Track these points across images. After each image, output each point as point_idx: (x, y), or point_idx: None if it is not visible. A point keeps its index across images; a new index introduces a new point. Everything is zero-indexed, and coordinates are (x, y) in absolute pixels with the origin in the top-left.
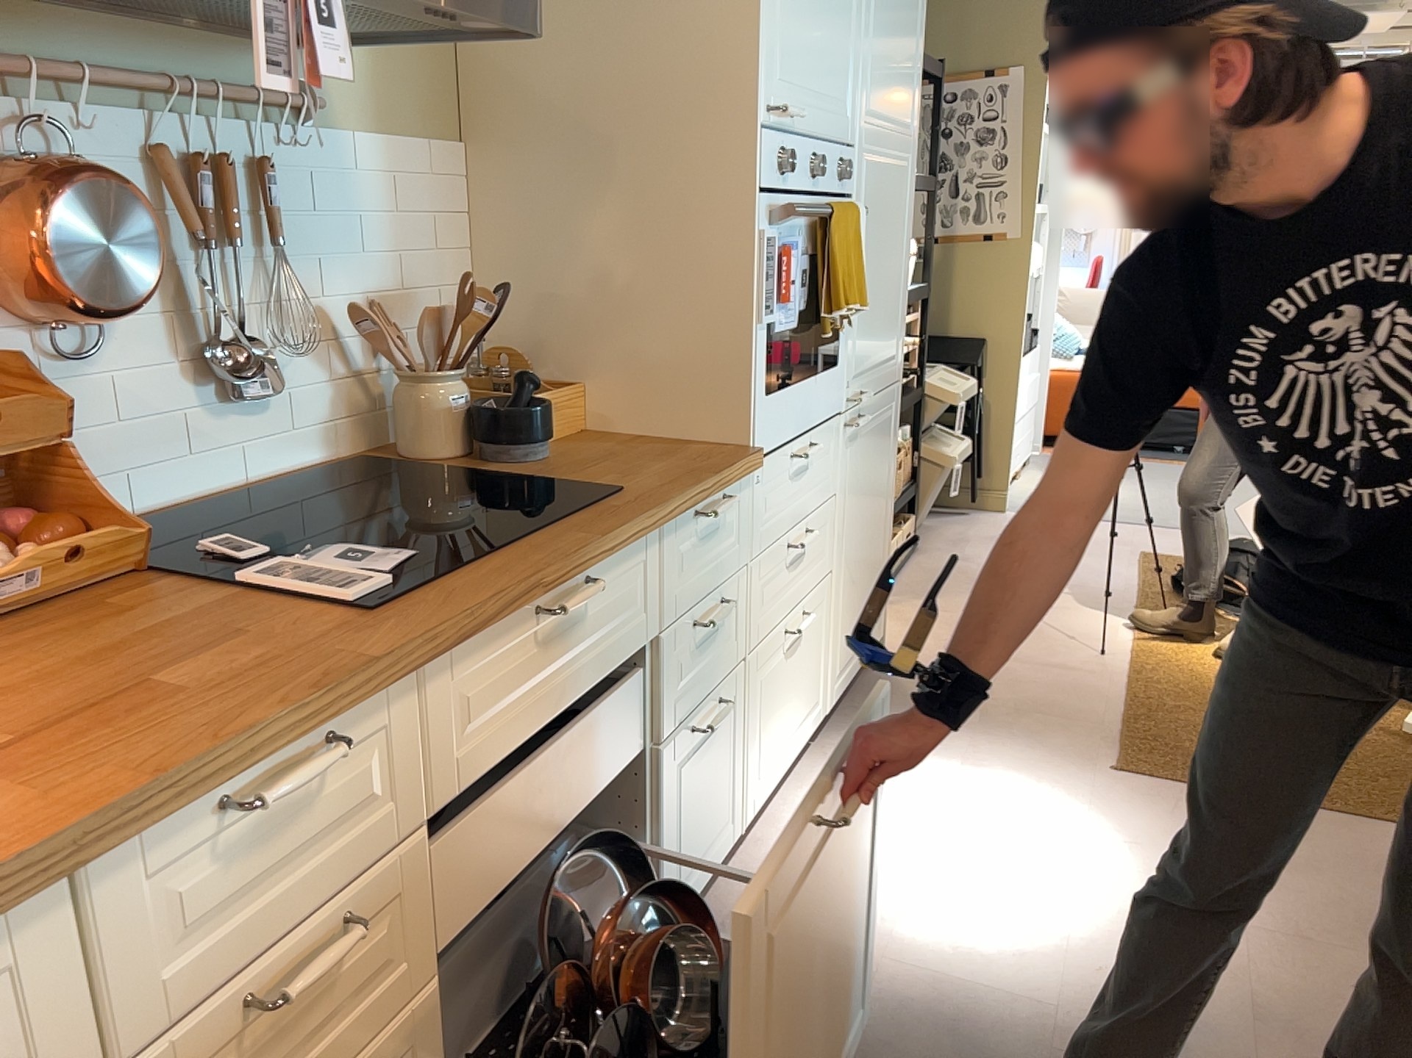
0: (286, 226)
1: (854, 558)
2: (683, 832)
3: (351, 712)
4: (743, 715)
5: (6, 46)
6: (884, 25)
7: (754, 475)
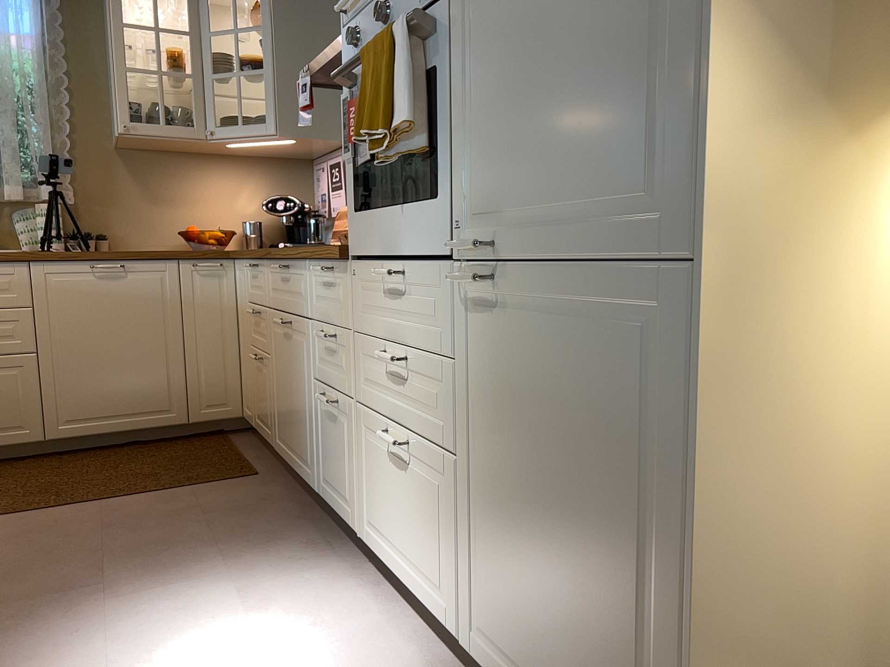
0: None
1: (508, 501)
2: (325, 452)
3: (255, 259)
4: (357, 444)
5: None
6: None
7: (353, 267)
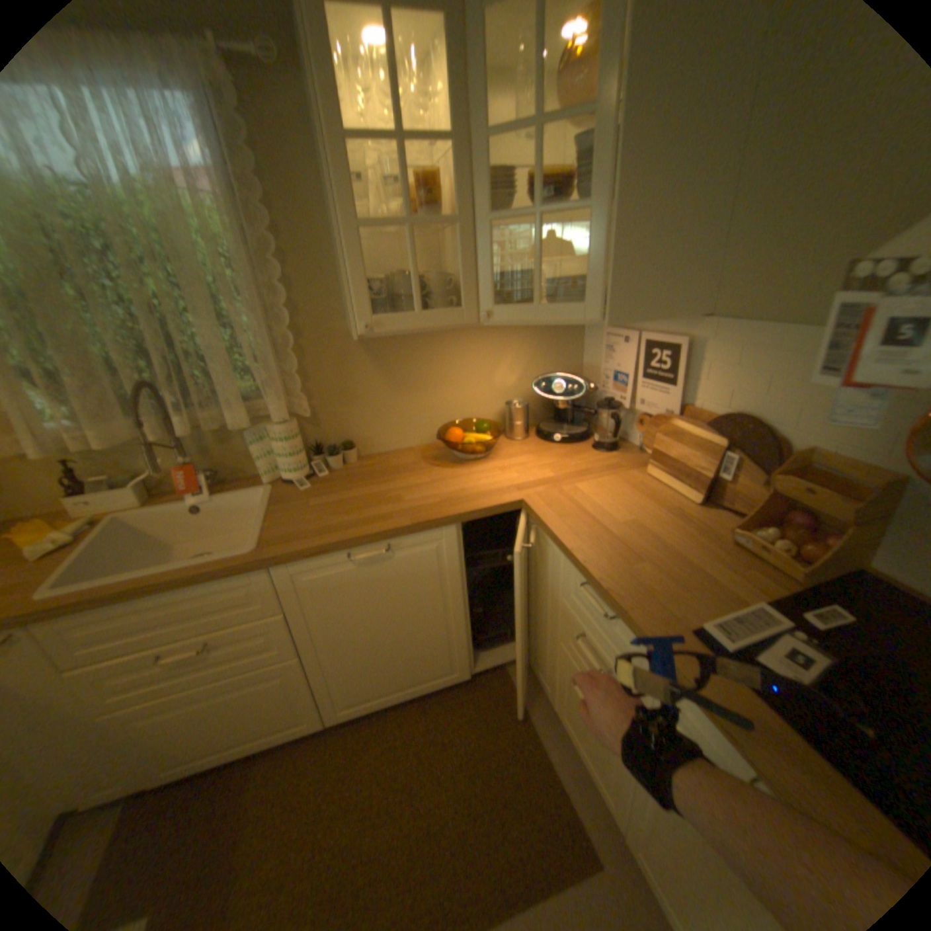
0: None
1: None
2: None
3: (621, 619)
4: None
5: None
6: None
7: None
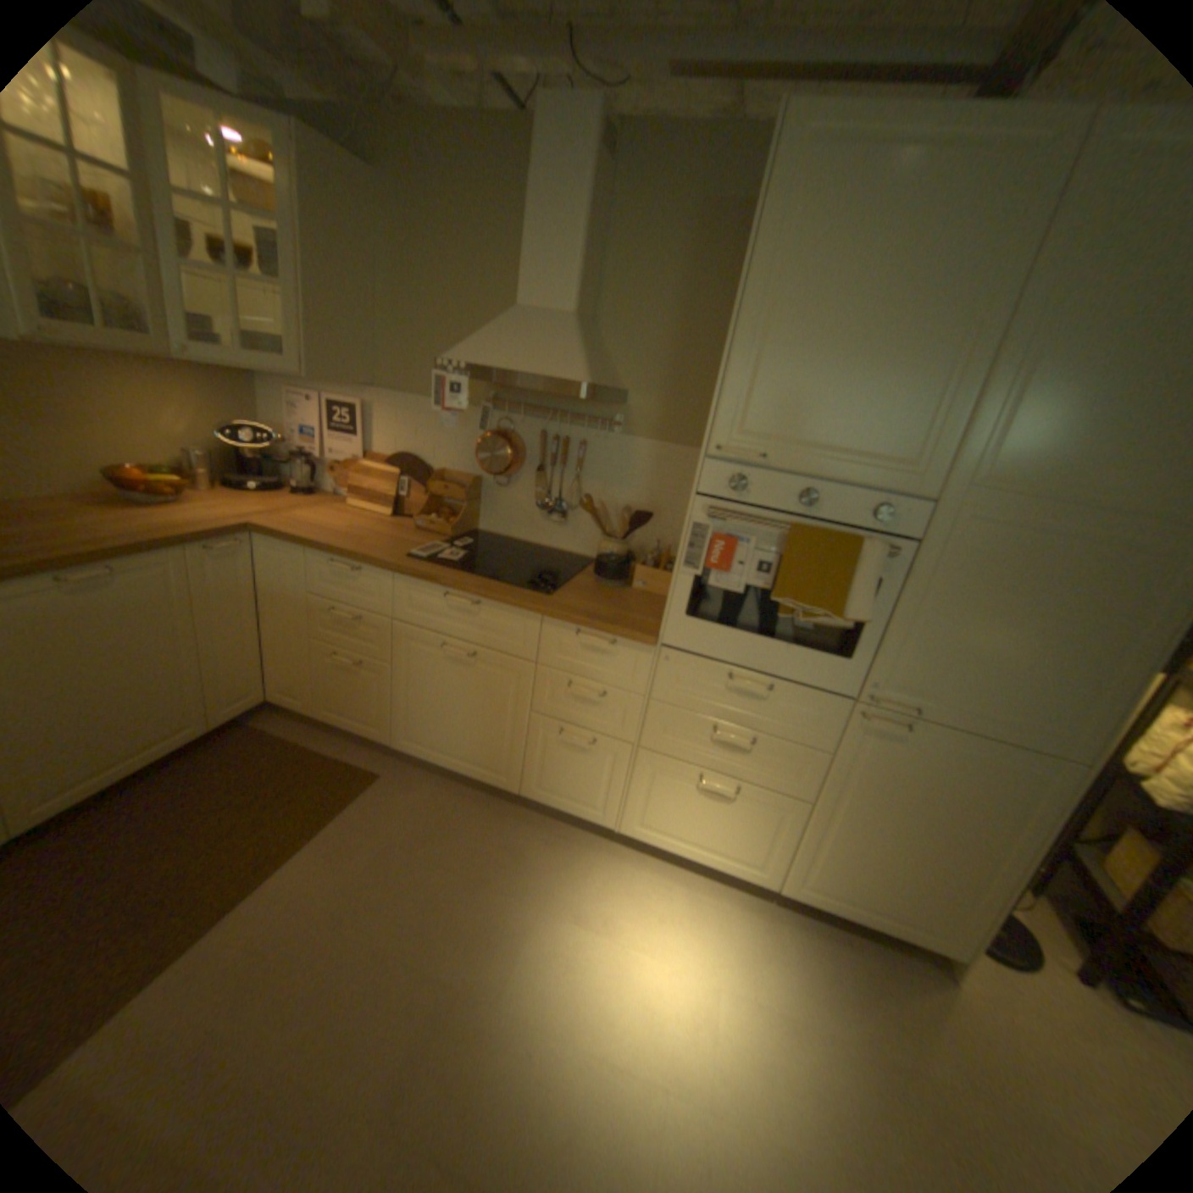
0: (590, 466)
1: (869, 830)
2: (547, 769)
3: (363, 566)
4: (626, 773)
5: (509, 399)
6: (1069, 394)
7: (660, 652)
